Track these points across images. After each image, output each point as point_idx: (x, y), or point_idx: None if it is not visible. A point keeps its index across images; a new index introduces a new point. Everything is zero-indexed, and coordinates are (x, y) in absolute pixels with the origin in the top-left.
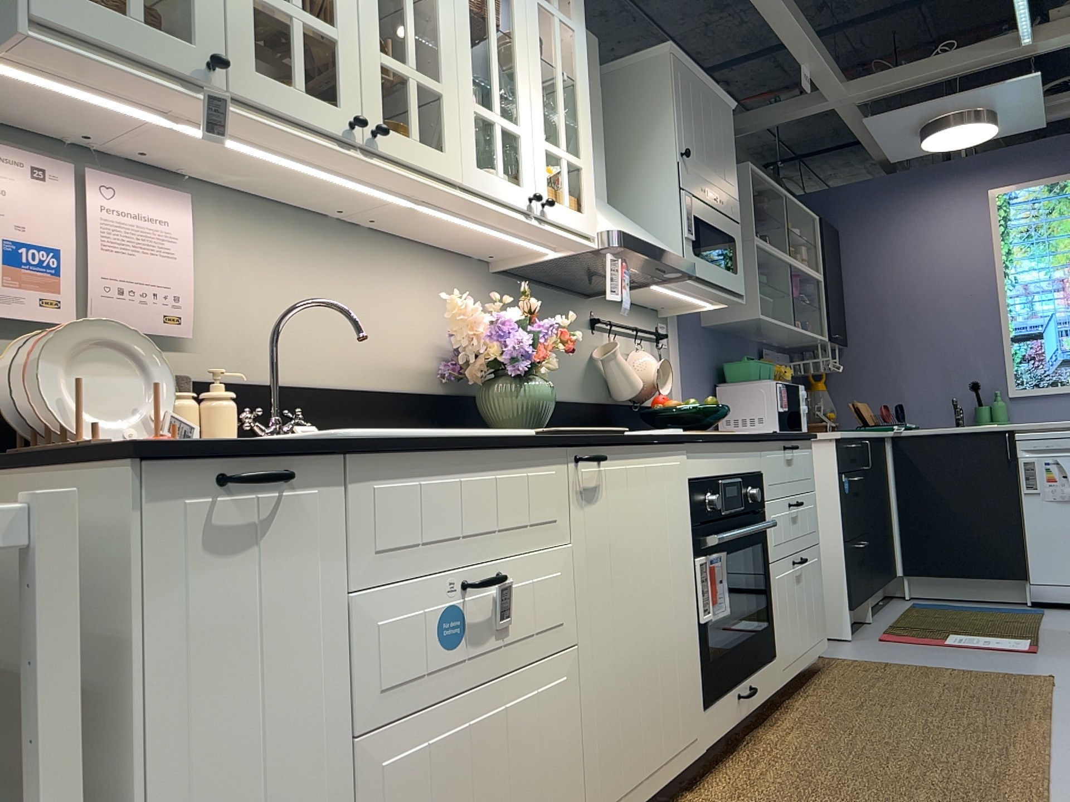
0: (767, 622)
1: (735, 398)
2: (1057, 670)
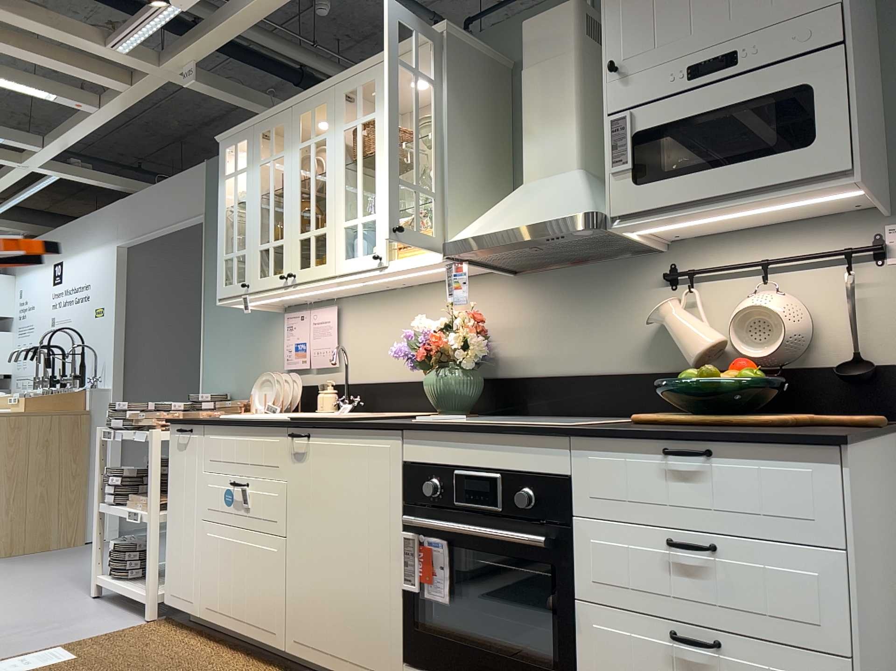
0: (557, 668)
1: None
2: None
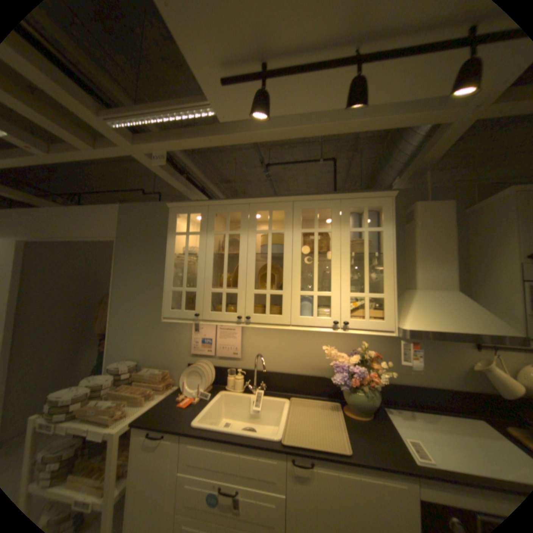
0: None
1: None
2: None
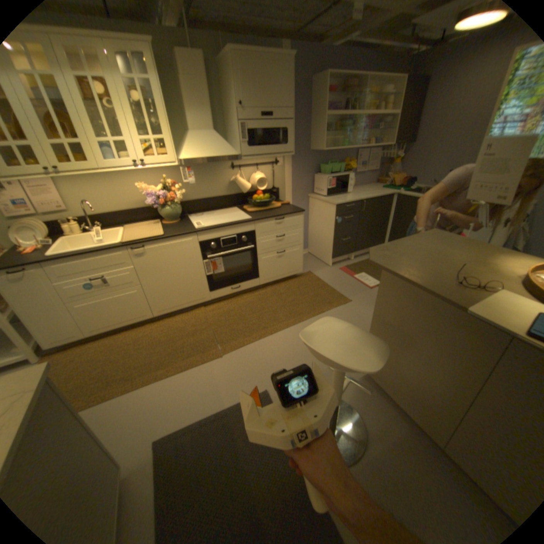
0: (254, 270)
1: (318, 179)
2: (360, 299)
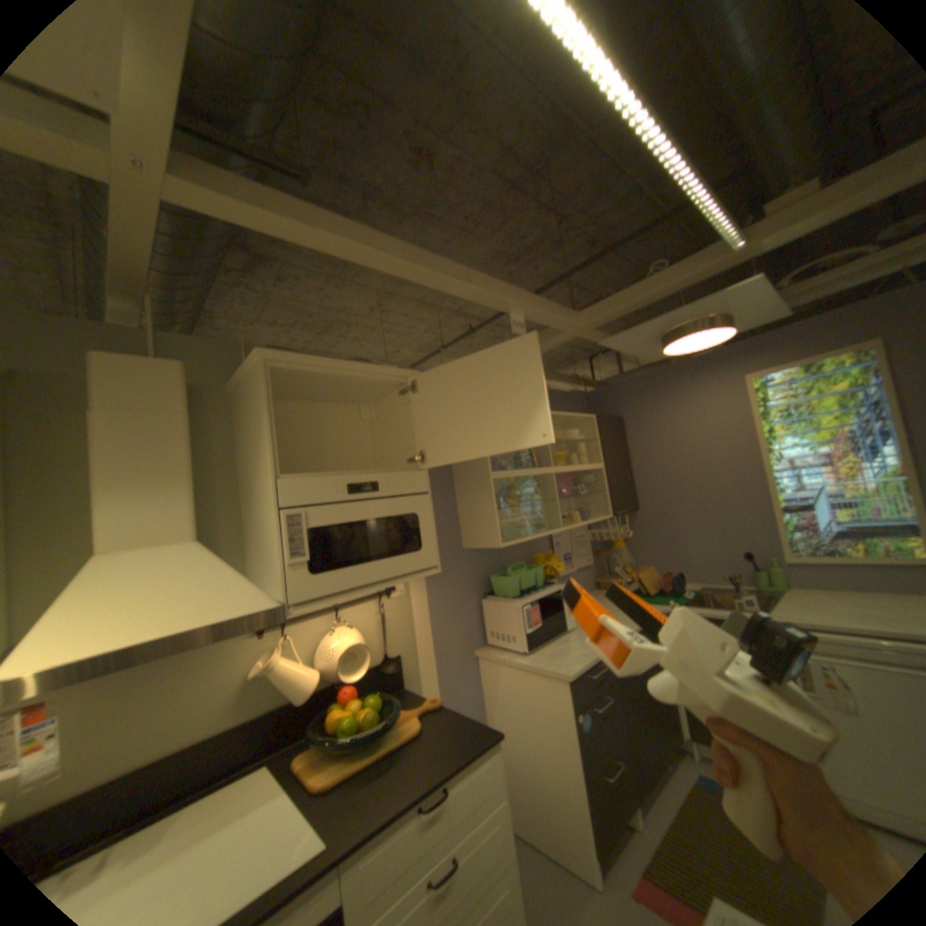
0: None
1: (494, 611)
2: None
